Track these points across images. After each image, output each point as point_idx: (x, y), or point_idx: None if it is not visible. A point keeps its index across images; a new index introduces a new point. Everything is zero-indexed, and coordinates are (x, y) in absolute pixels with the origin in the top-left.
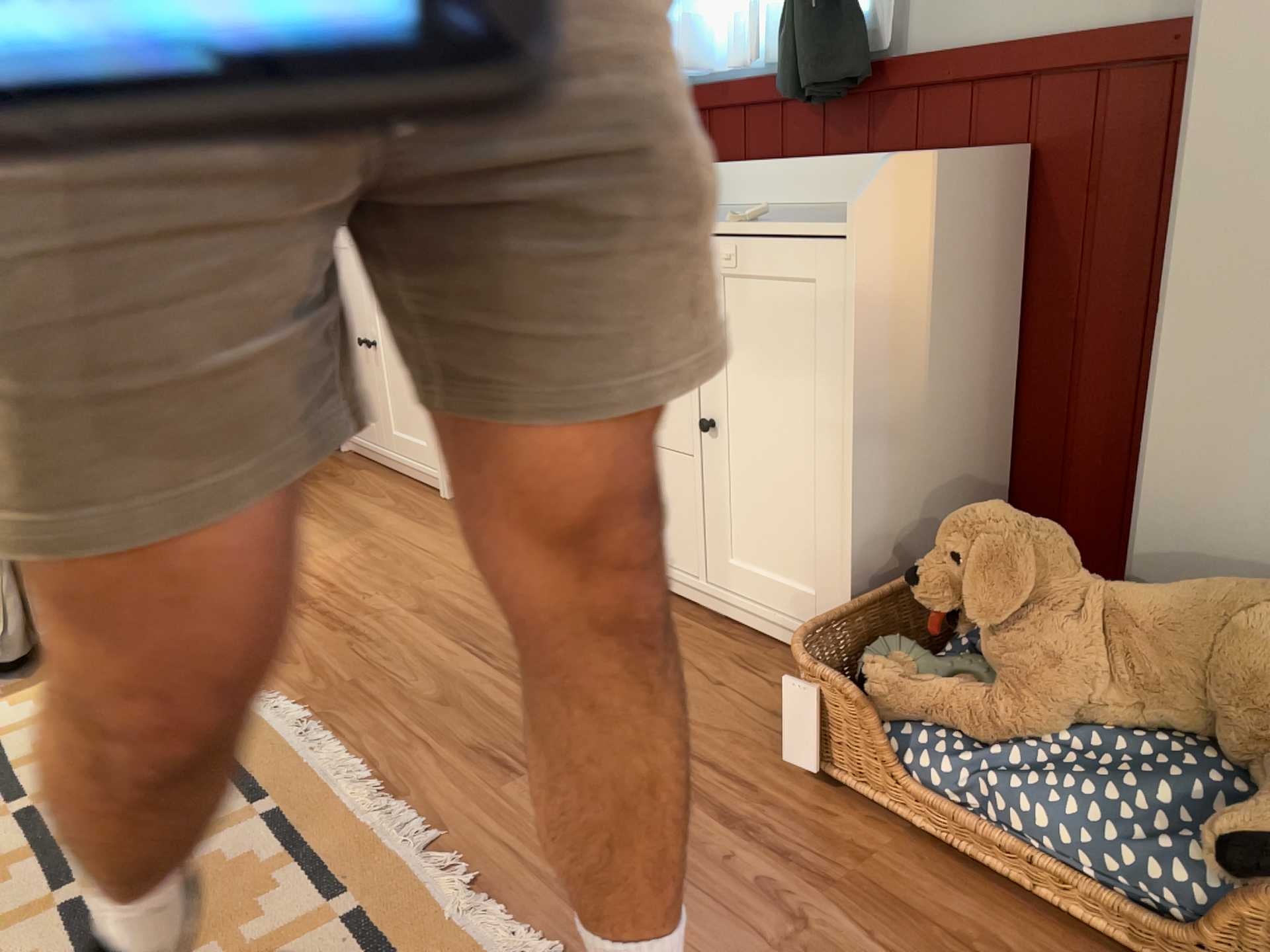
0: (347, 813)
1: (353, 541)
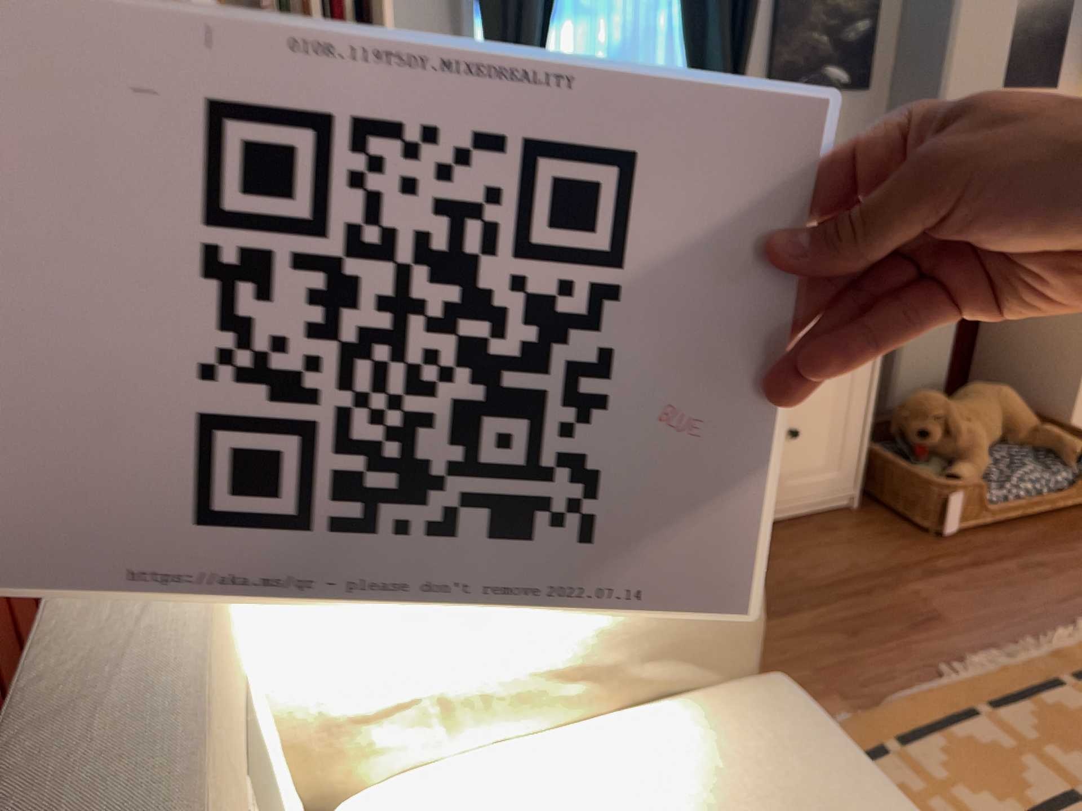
0: (987, 677)
1: None
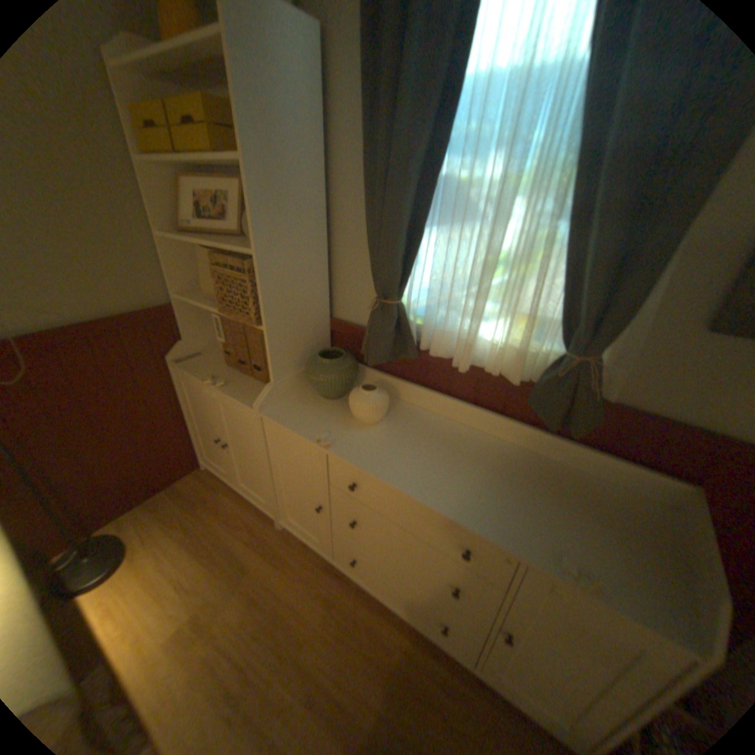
0: None
1: (238, 598)
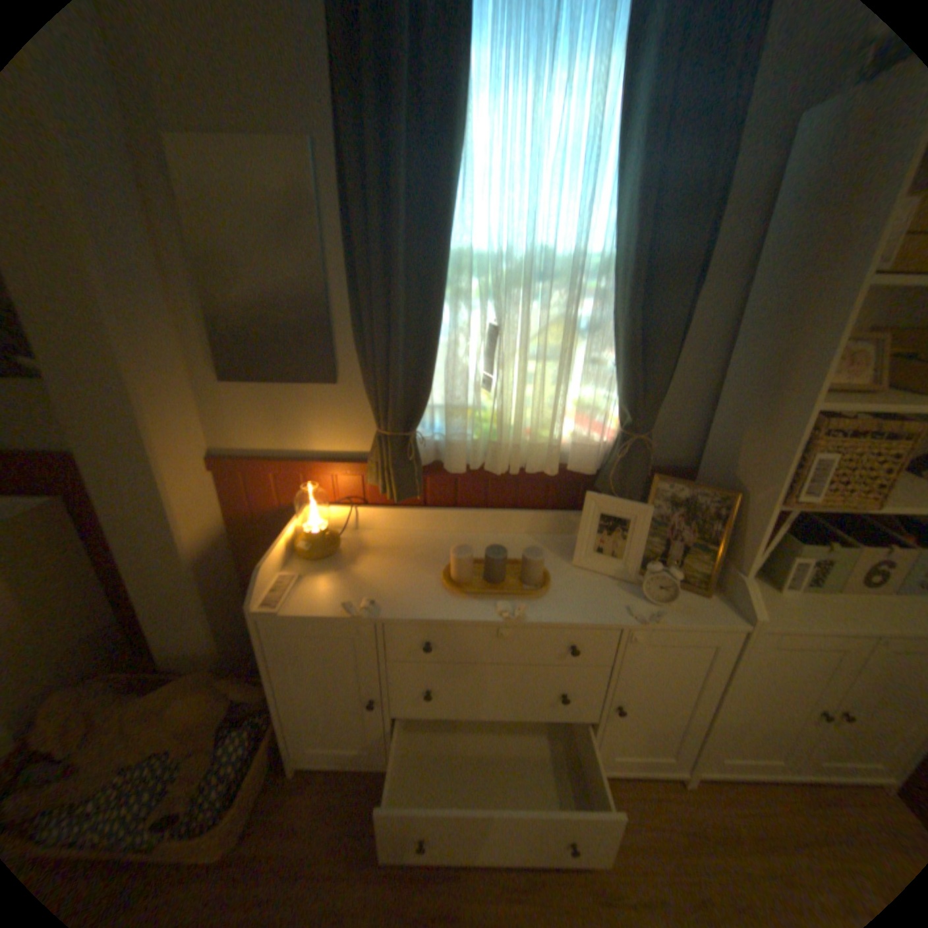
0: None
1: None
